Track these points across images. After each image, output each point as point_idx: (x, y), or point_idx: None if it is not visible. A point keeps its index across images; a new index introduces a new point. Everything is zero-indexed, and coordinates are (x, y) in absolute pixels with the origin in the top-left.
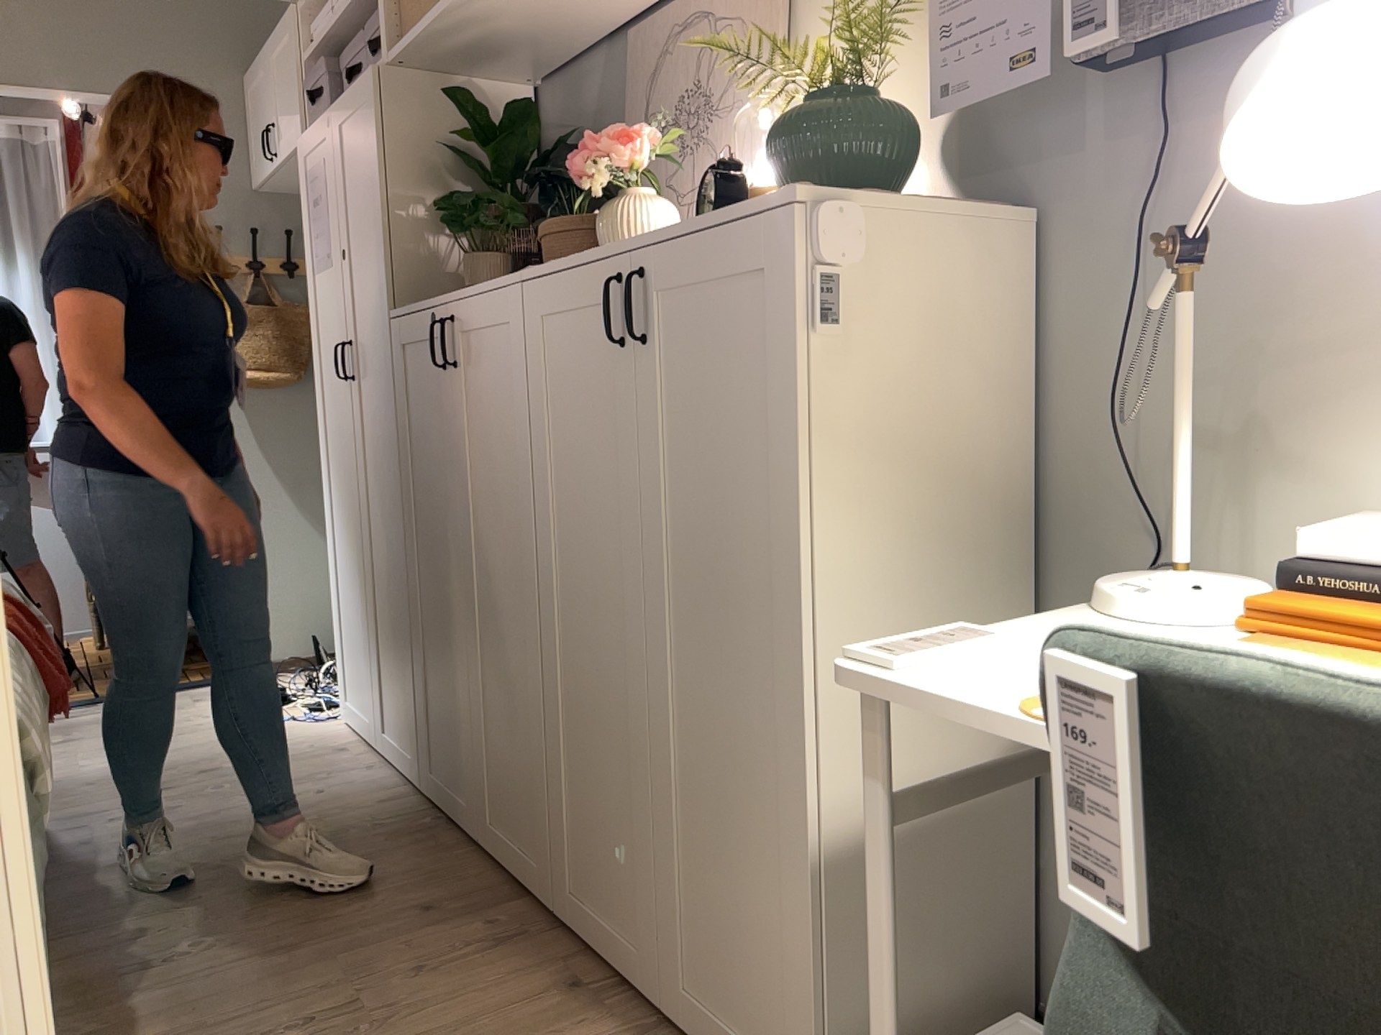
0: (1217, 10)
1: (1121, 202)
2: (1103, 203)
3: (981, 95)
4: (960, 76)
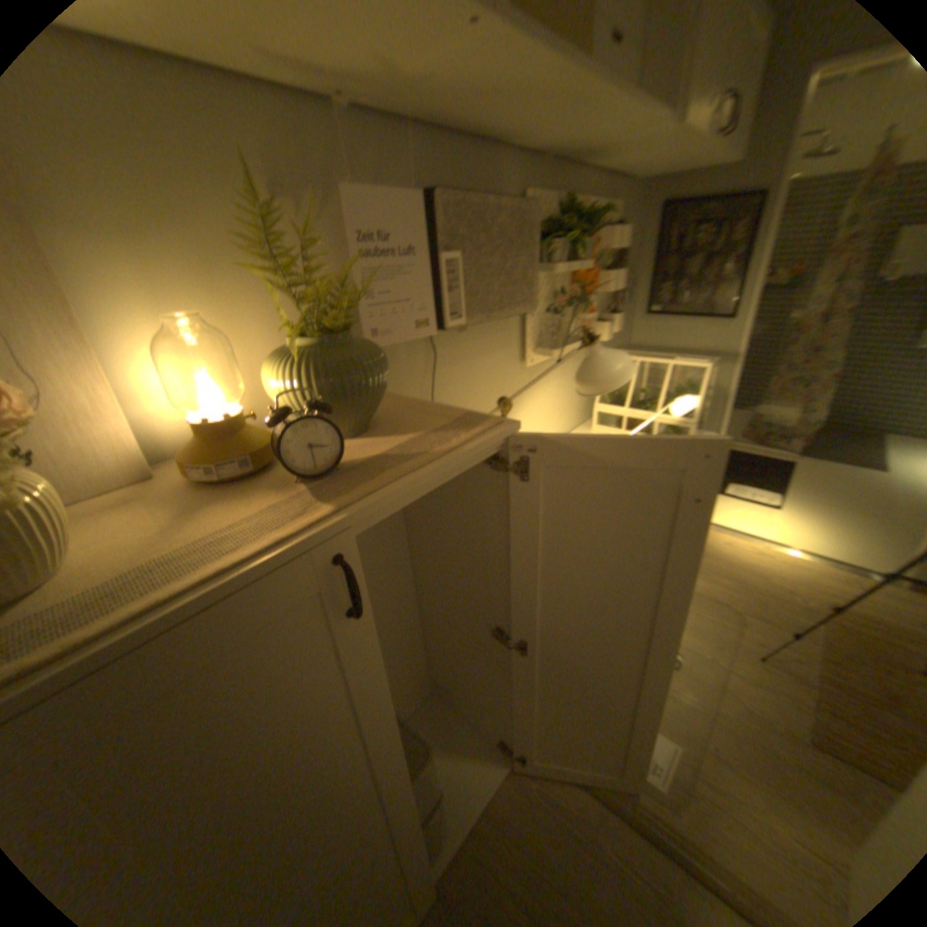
0: (486, 315)
1: (413, 381)
2: (405, 382)
3: (395, 334)
4: (380, 321)
